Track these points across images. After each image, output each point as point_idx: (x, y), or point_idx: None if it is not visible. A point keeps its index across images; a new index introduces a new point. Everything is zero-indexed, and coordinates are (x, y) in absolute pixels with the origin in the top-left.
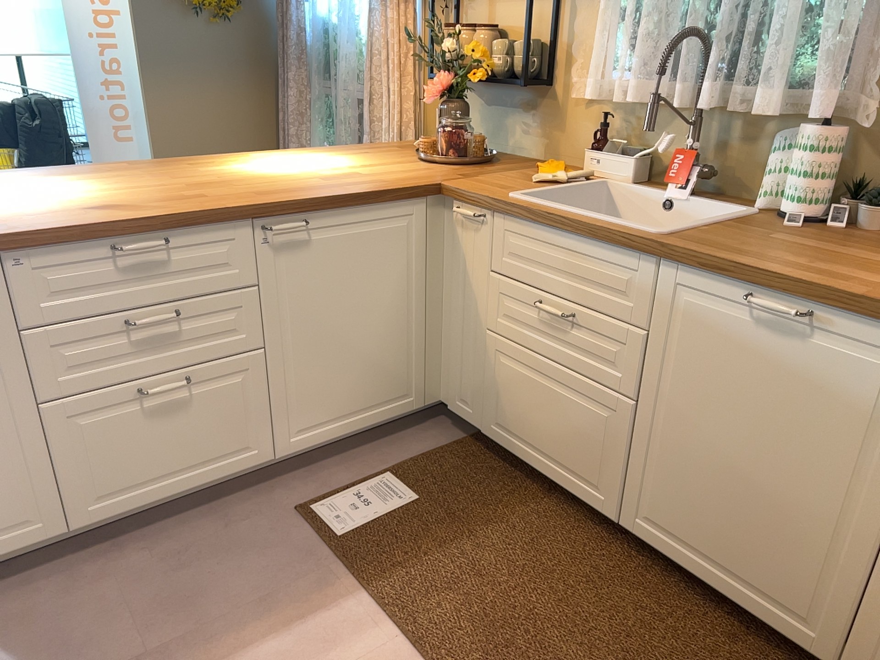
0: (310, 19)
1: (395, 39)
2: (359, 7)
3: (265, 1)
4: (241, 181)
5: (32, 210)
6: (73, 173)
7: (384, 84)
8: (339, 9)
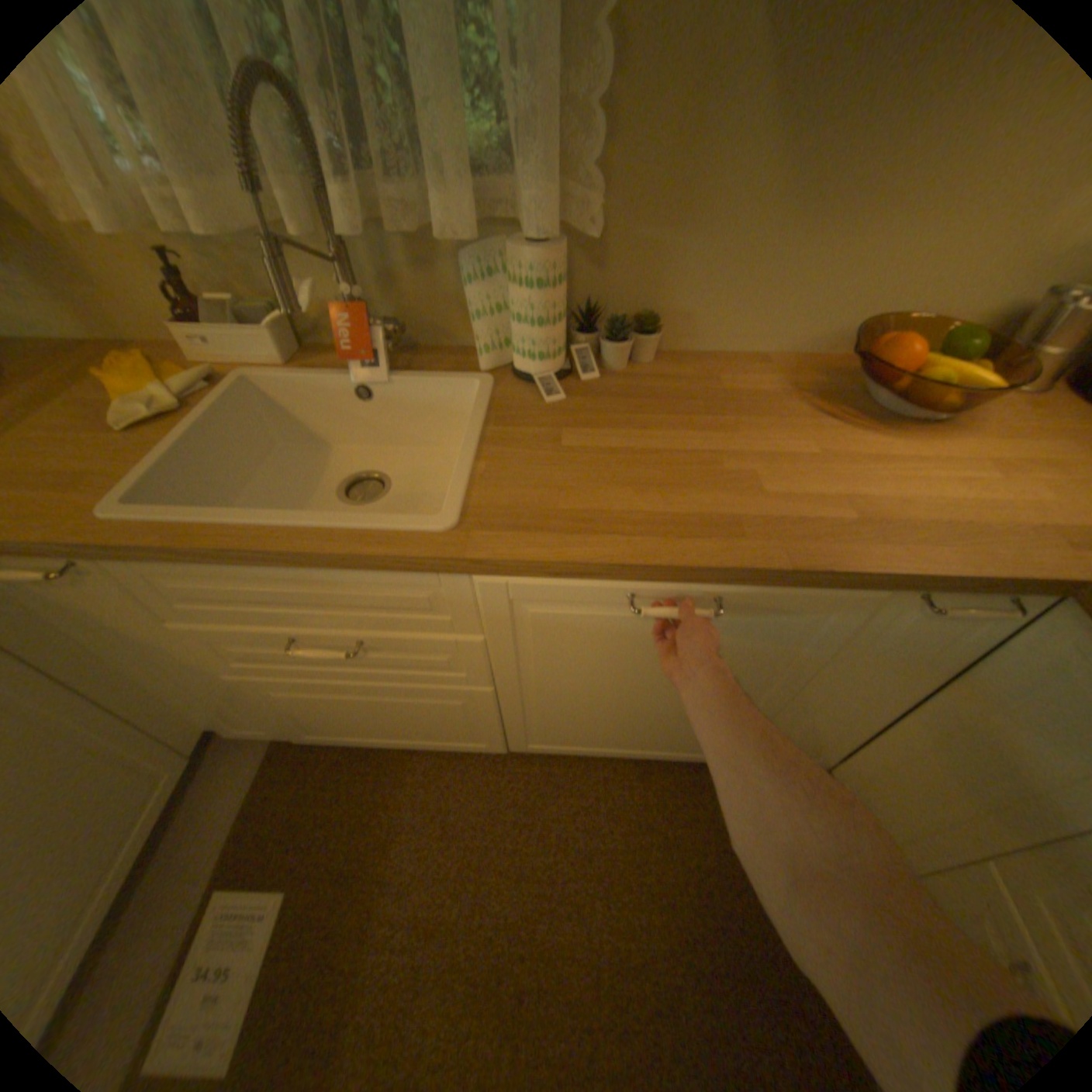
0: None
1: None
2: None
3: None
4: None
5: None
6: None
7: None
8: None
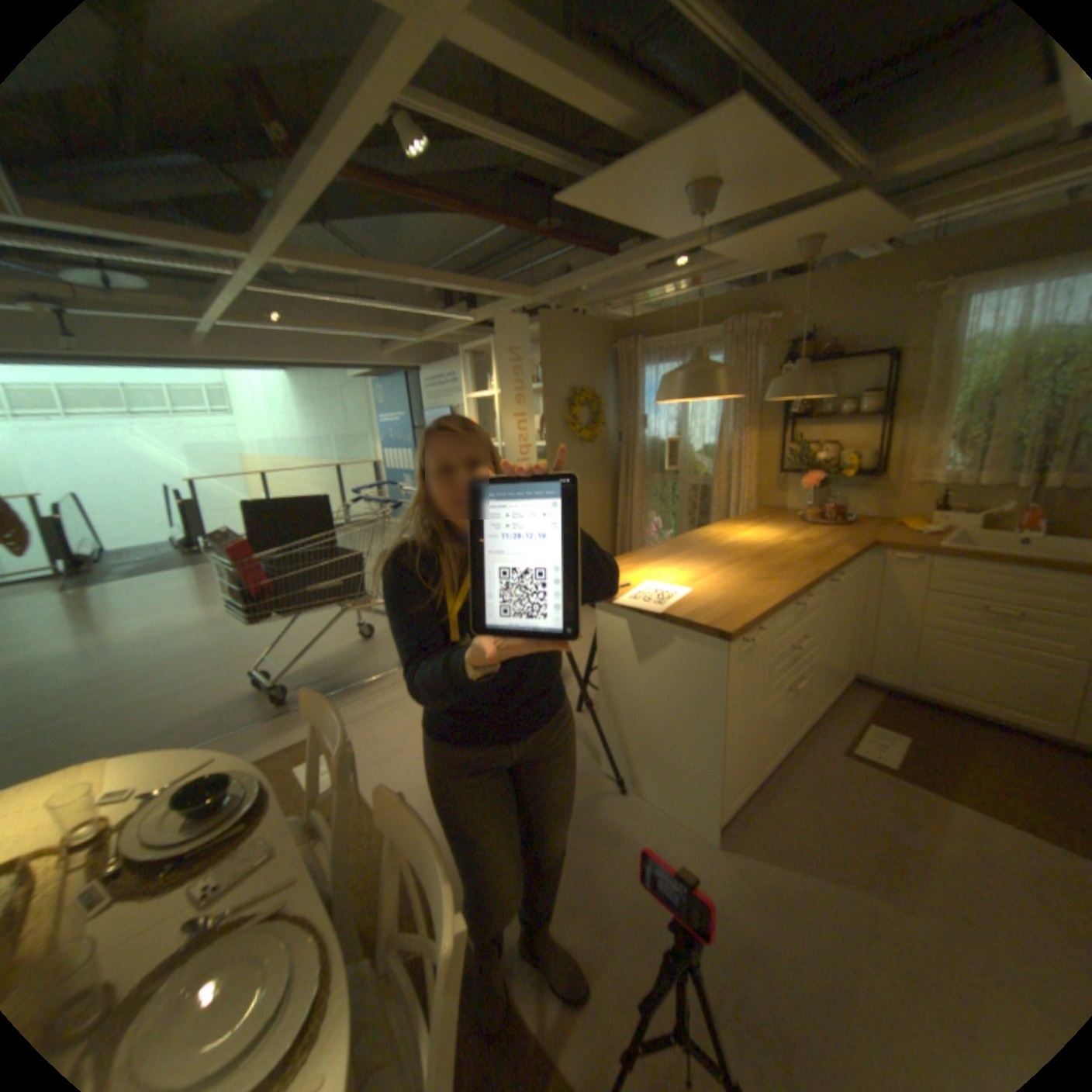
0: (644, 437)
1: (746, 449)
2: (695, 430)
3: (607, 428)
4: (770, 552)
5: (729, 585)
6: (657, 556)
7: (734, 476)
8: (675, 431)
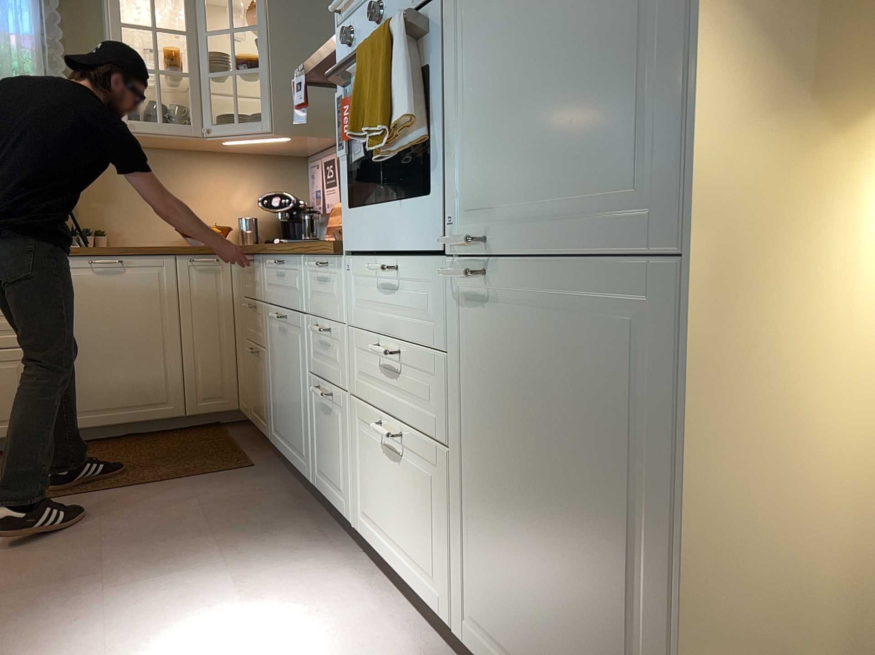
0: None
1: None
2: None
3: None
4: None
5: None
6: None
7: None
8: None
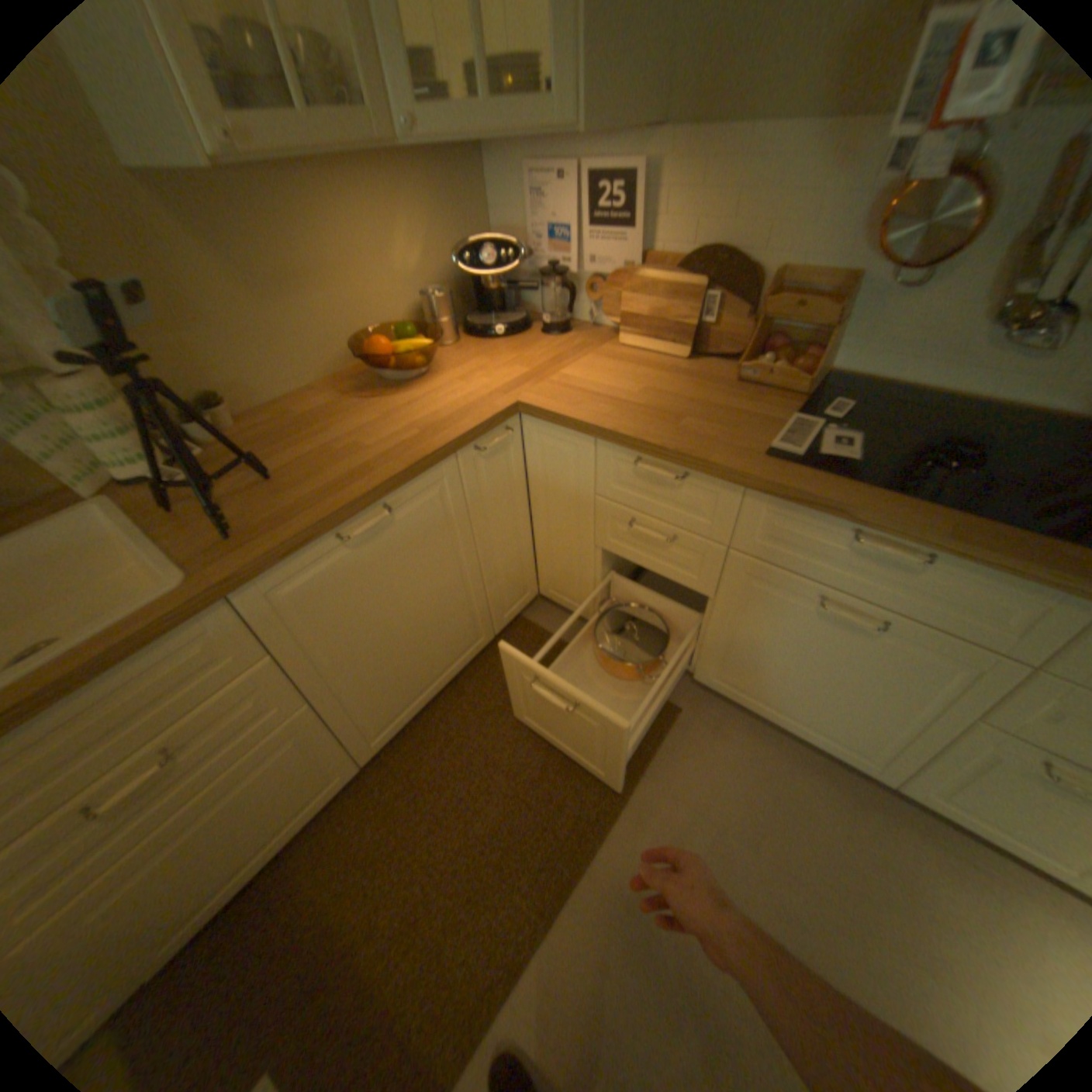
0: None
1: None
2: None
3: None
4: None
5: None
6: None
7: None
8: None
